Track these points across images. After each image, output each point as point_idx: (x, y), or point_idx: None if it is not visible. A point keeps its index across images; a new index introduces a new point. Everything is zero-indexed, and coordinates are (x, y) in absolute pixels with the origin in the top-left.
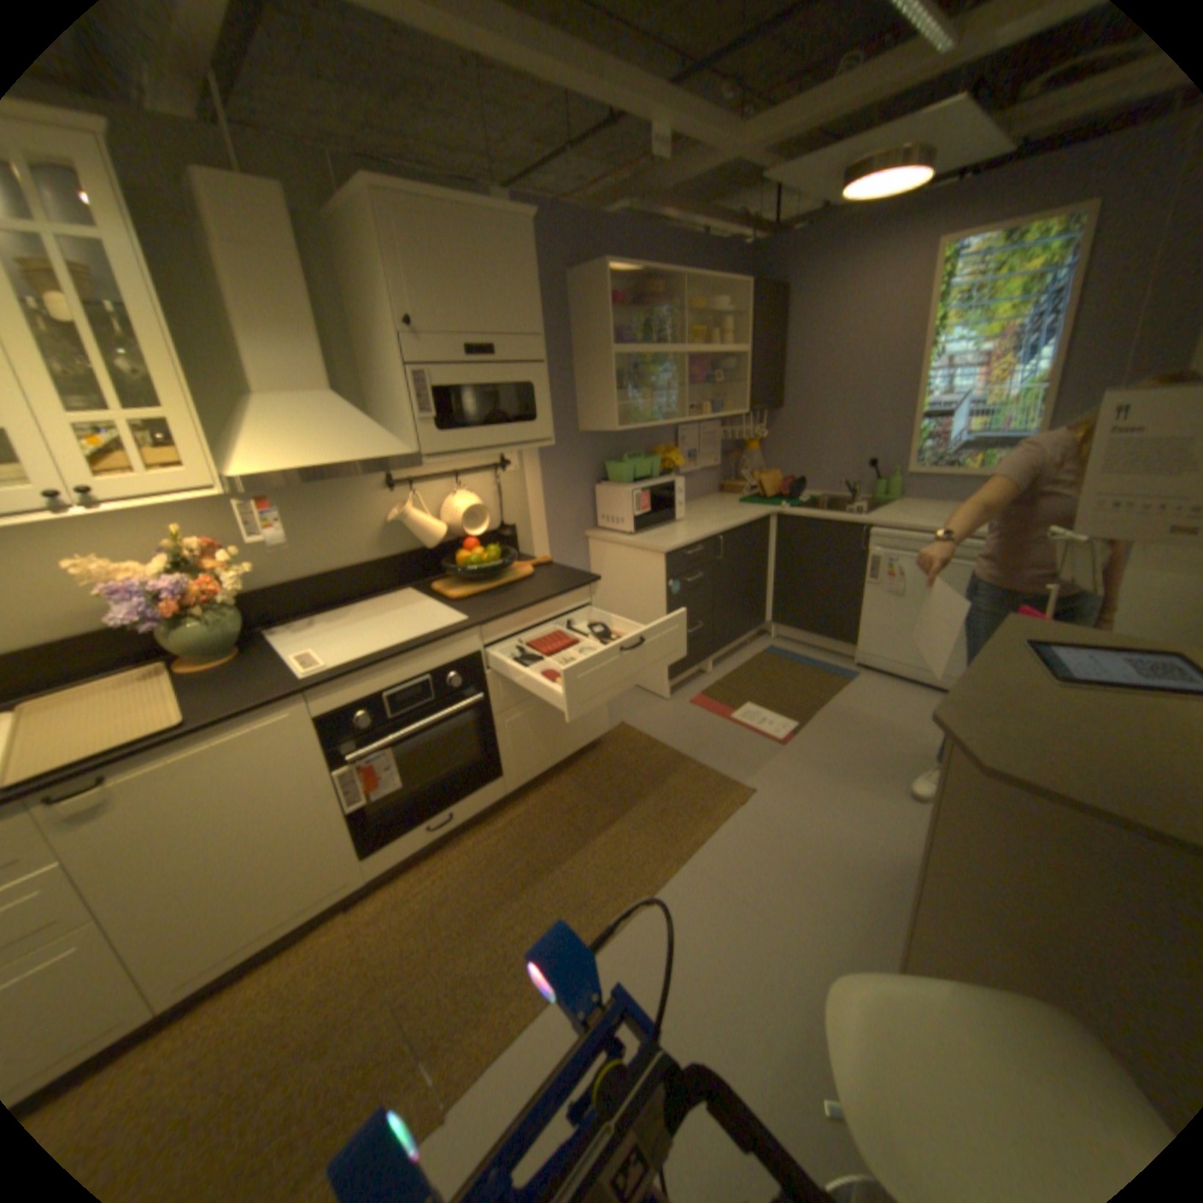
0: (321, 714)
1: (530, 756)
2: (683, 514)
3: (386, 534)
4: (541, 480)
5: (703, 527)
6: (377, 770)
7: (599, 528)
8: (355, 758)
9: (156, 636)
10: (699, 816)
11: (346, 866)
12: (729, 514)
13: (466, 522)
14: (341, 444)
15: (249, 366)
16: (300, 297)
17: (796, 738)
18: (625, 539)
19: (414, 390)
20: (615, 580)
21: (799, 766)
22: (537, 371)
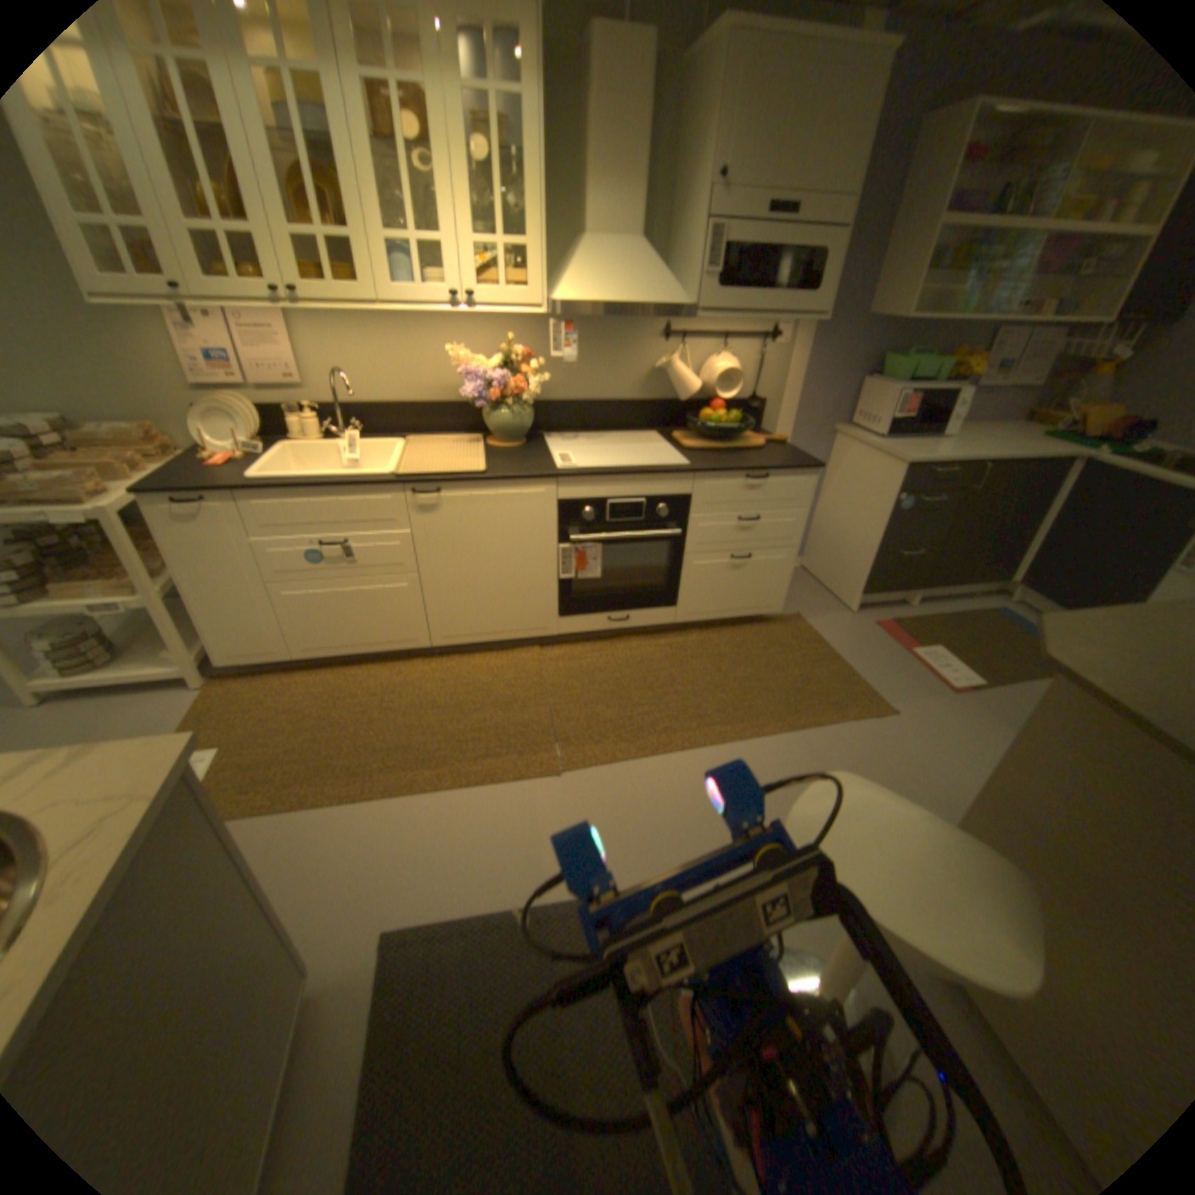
0: (565, 501)
1: (704, 602)
2: (959, 430)
3: (652, 380)
4: (809, 358)
5: (977, 448)
6: (589, 558)
7: (855, 424)
8: (577, 541)
9: (485, 414)
10: (832, 707)
11: (551, 616)
12: (1021, 443)
13: (721, 384)
14: (637, 287)
15: (590, 210)
16: (643, 146)
17: (978, 694)
18: (876, 440)
19: (710, 245)
20: (849, 481)
21: (964, 716)
22: (838, 236)
